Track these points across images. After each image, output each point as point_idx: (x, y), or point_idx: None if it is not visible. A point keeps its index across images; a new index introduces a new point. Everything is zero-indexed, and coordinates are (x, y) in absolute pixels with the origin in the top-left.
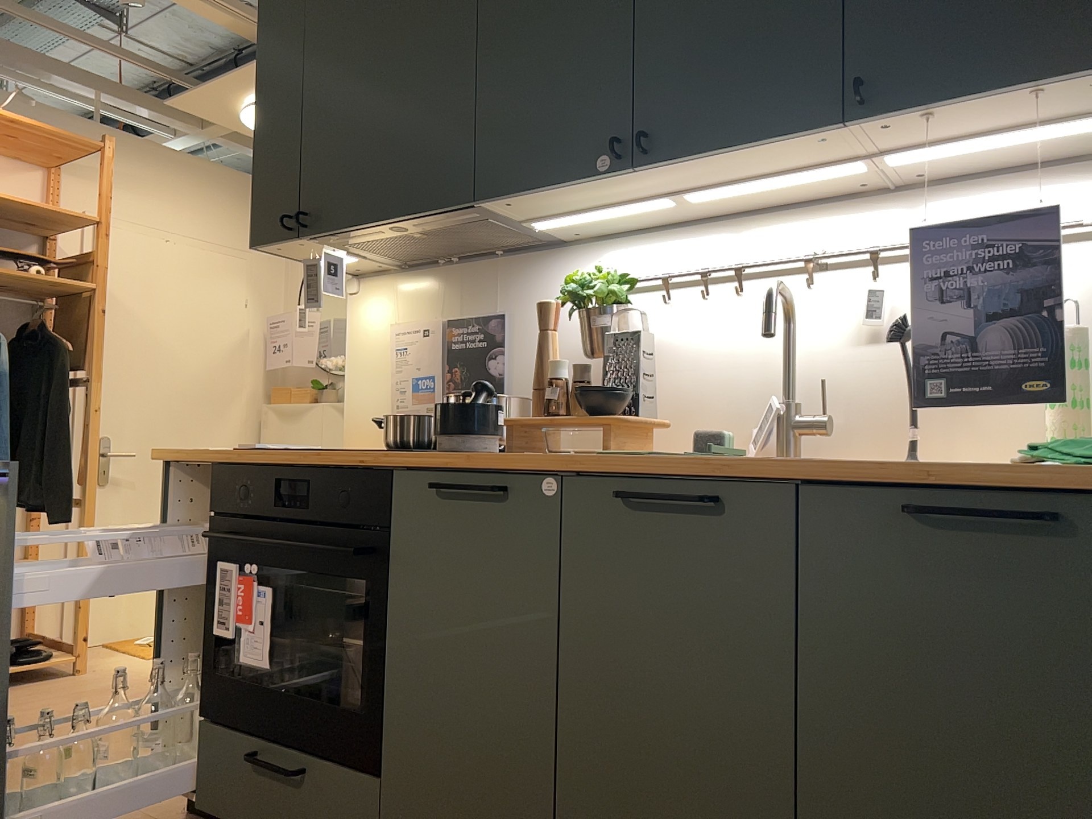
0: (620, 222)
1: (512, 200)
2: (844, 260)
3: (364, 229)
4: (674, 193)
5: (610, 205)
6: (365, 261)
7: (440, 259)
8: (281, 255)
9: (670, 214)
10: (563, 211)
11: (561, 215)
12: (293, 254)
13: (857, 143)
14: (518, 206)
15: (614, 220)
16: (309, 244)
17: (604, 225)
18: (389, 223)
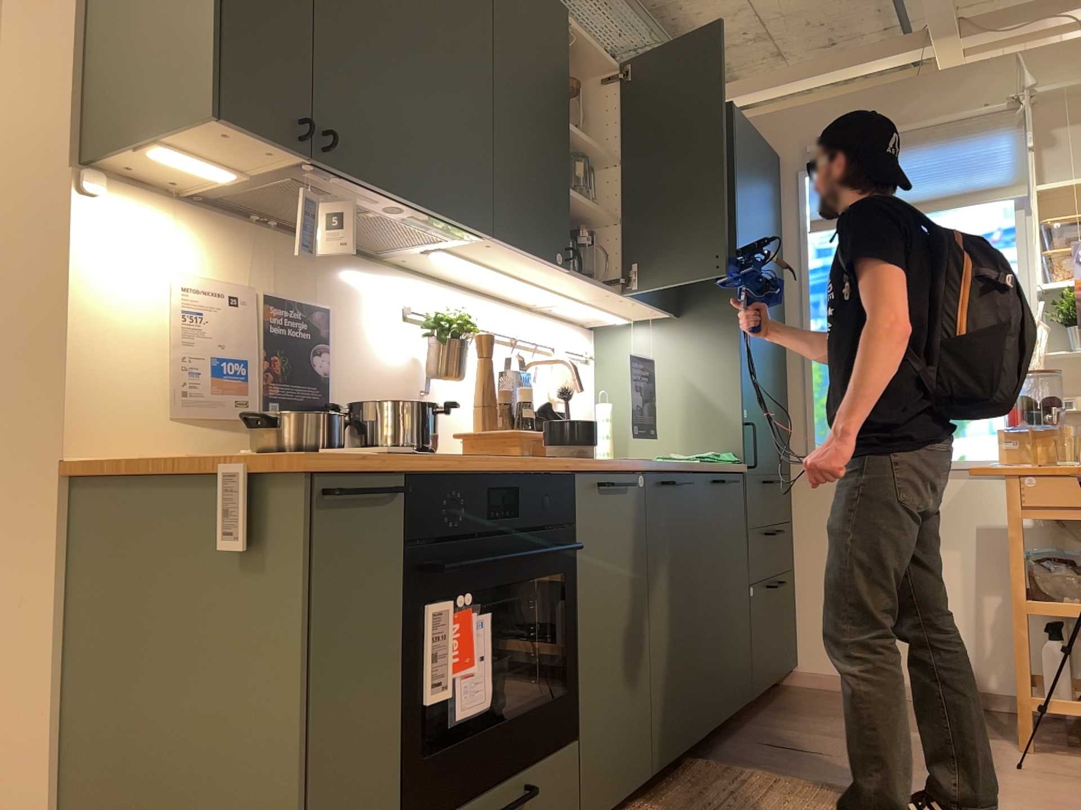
0: (436, 267)
1: (494, 244)
2: (521, 342)
3: (380, 194)
4: (523, 279)
5: (495, 268)
6: (206, 180)
7: (259, 216)
8: (195, 133)
9: (465, 277)
10: (470, 256)
11: (466, 258)
12: (202, 141)
13: (605, 298)
14: (481, 246)
15: (443, 265)
16: (273, 157)
17: (424, 263)
18: (411, 206)
